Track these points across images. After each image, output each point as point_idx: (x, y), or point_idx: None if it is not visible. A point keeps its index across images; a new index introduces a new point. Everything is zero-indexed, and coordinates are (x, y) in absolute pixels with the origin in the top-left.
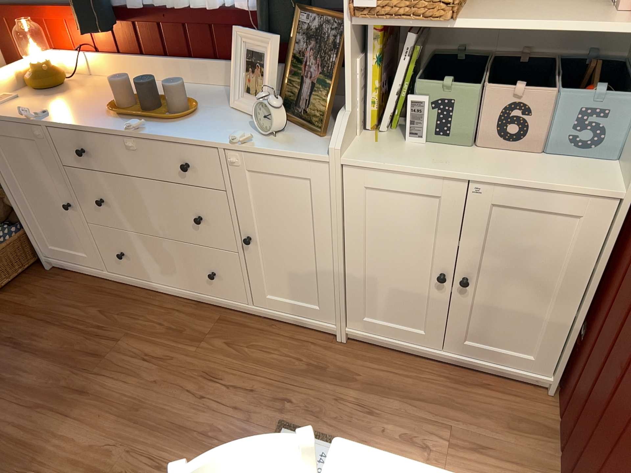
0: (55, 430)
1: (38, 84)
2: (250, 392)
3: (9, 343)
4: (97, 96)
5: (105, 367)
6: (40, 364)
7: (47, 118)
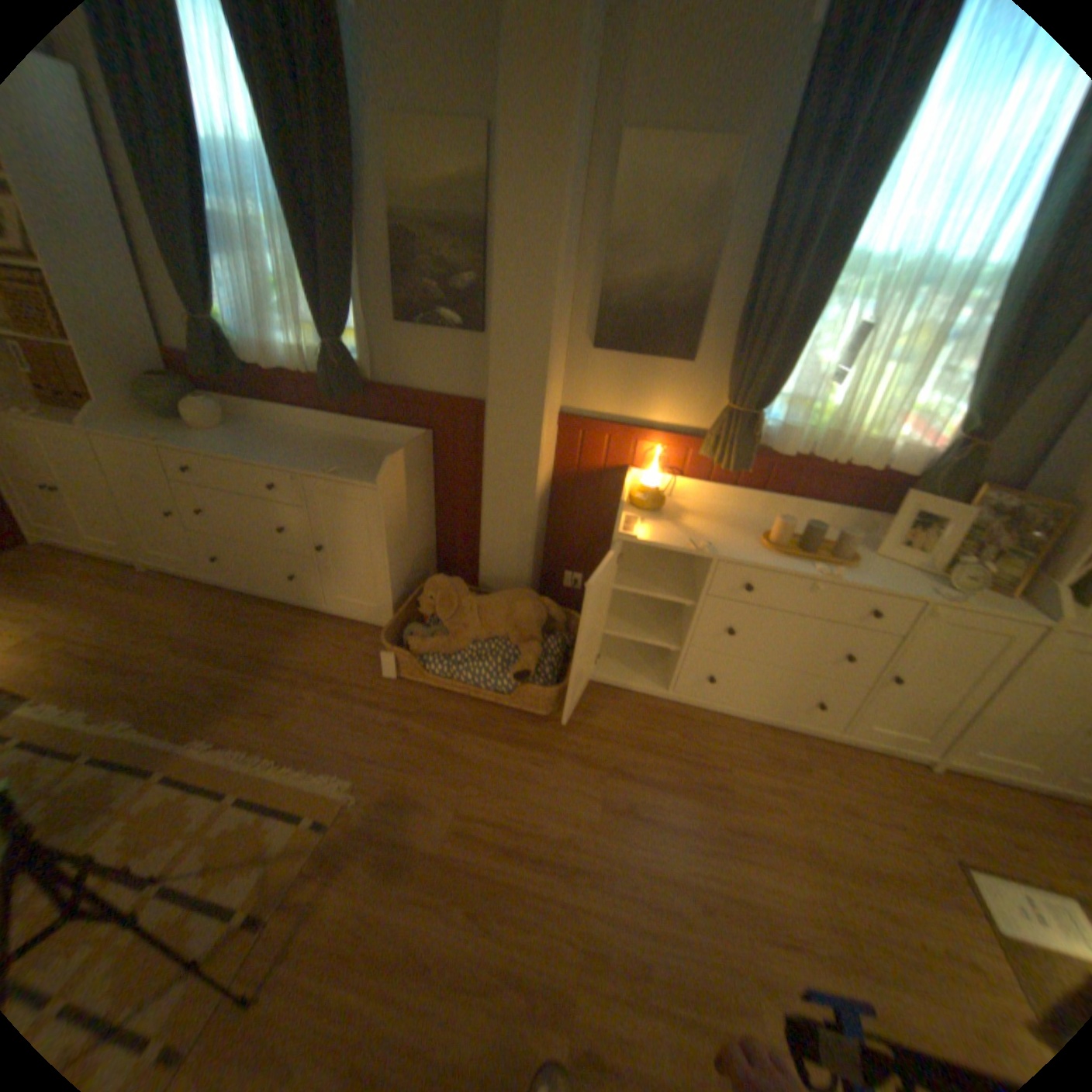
0: (757, 889)
1: (646, 502)
2: (905, 833)
3: (614, 778)
4: (708, 521)
5: (743, 808)
6: (671, 805)
7: (710, 547)
